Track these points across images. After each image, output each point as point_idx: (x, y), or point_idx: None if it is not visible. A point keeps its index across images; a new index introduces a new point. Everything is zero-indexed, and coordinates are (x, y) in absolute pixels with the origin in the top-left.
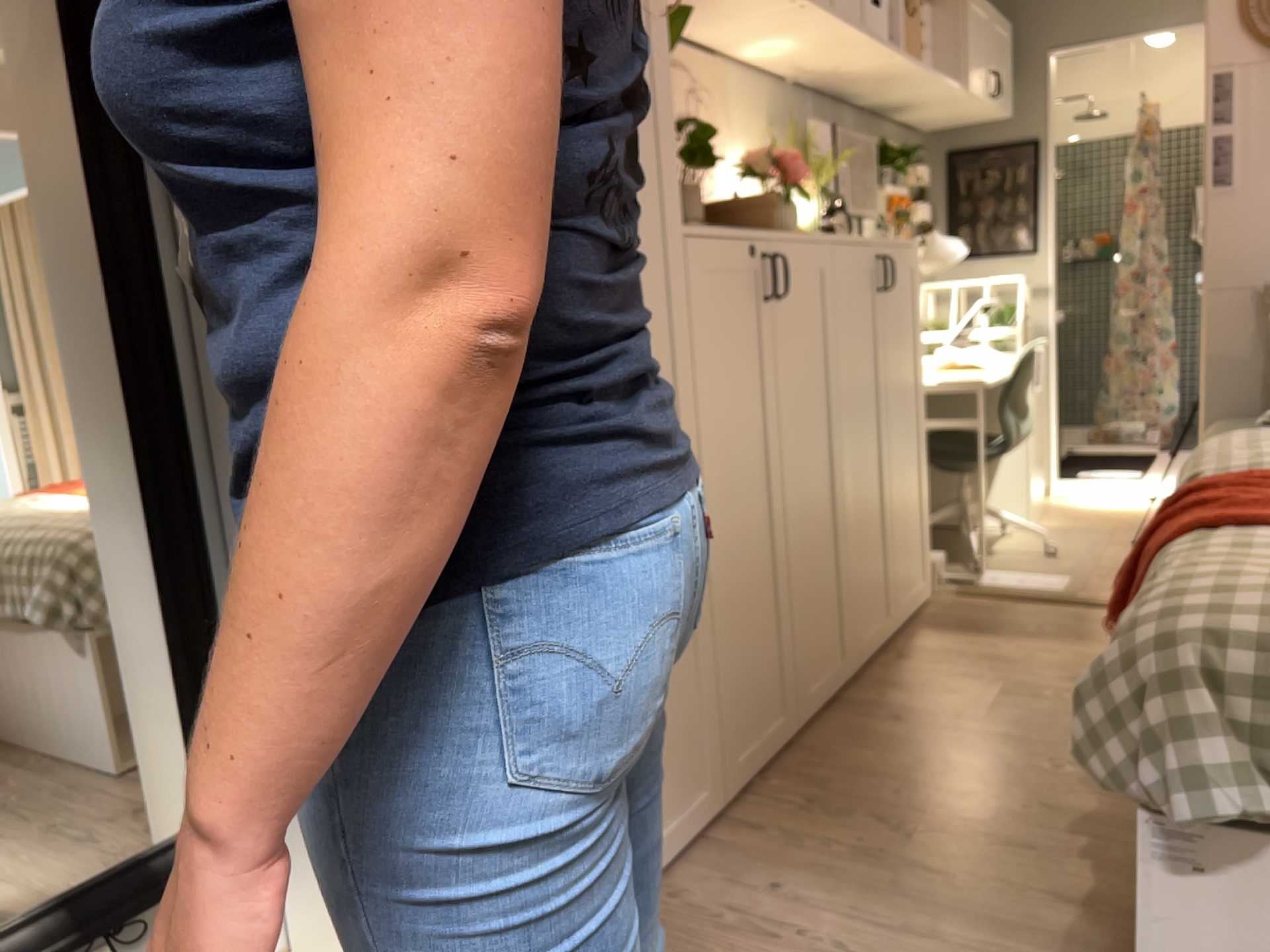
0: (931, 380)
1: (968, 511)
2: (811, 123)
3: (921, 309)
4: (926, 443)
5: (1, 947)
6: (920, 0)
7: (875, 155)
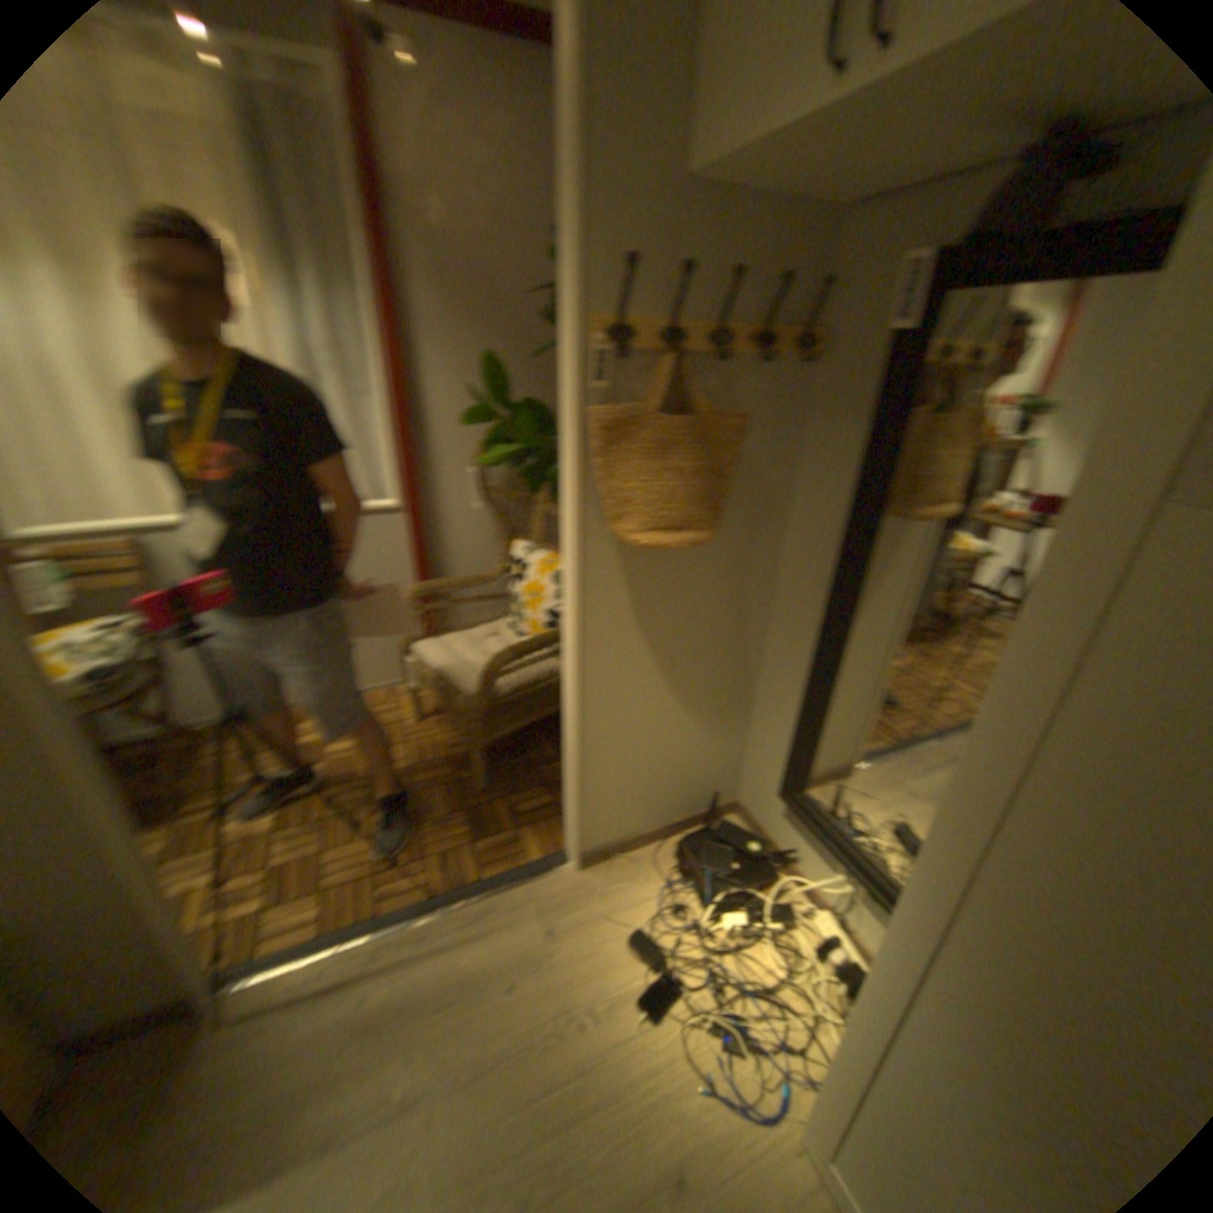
0: None
1: None
2: None
3: None
4: None
5: (836, 833)
6: None
7: None
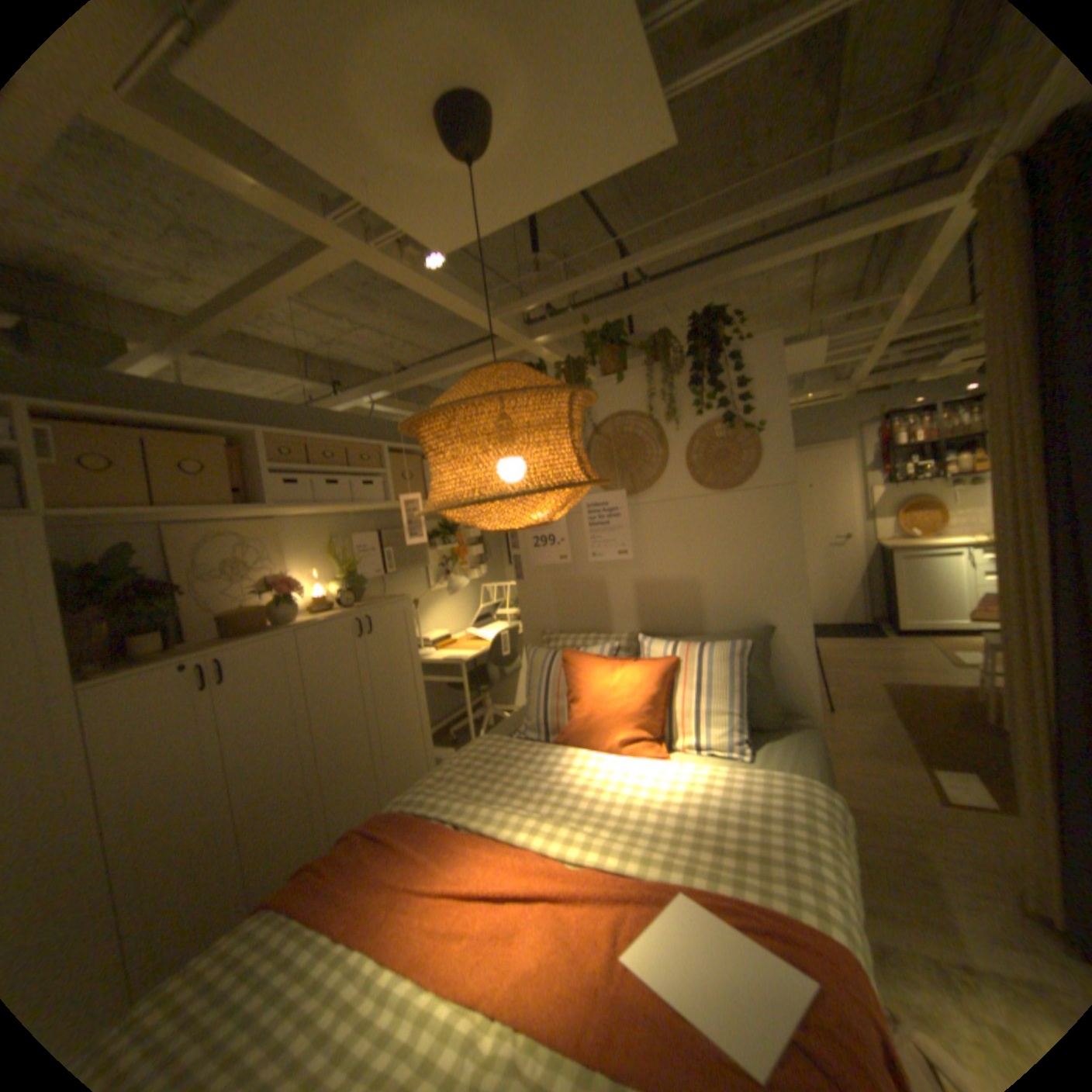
0: (443, 653)
1: (485, 713)
2: (353, 534)
3: (411, 628)
4: (421, 698)
5: None
6: (418, 467)
7: (435, 528)
